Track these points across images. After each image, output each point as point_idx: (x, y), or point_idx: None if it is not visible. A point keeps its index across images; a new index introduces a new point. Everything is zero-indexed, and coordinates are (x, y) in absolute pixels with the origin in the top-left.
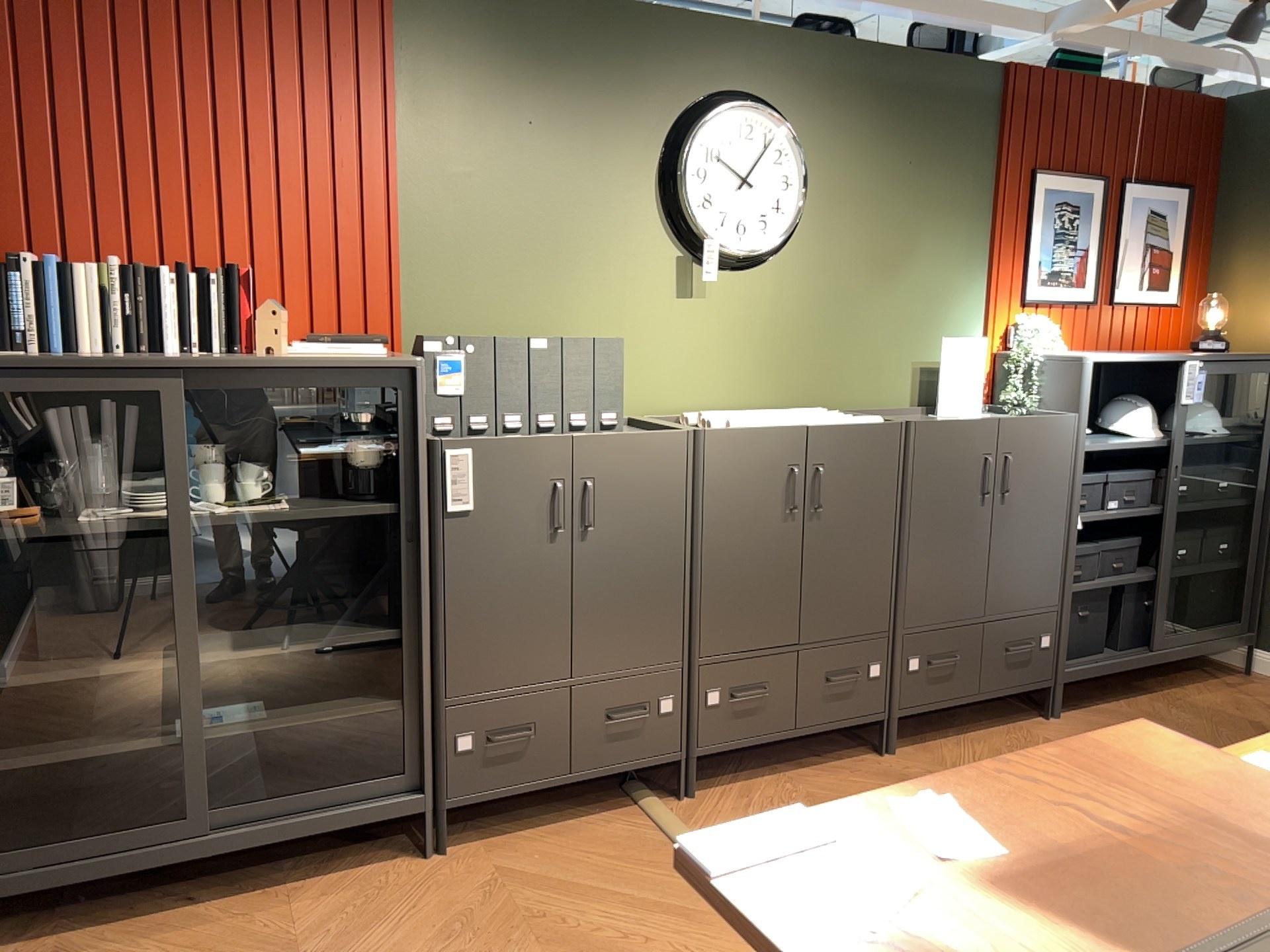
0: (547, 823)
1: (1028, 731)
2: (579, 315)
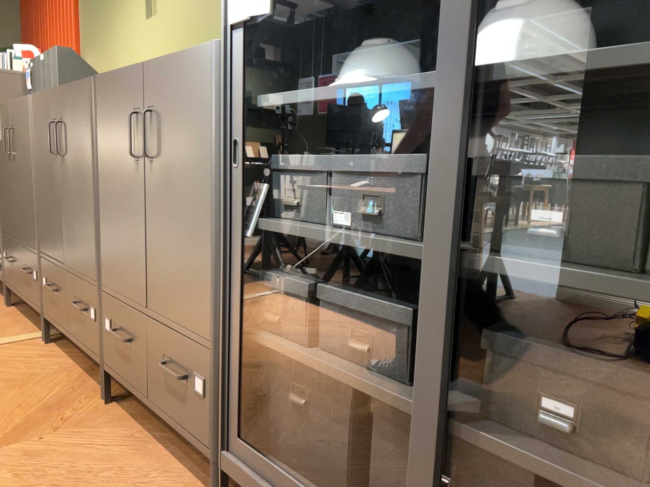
0: (31, 319)
1: None
2: (117, 46)
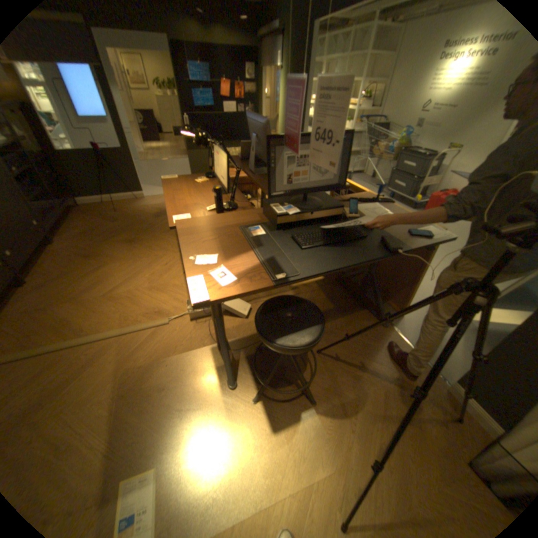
0: None
1: (51, 251)
2: None
